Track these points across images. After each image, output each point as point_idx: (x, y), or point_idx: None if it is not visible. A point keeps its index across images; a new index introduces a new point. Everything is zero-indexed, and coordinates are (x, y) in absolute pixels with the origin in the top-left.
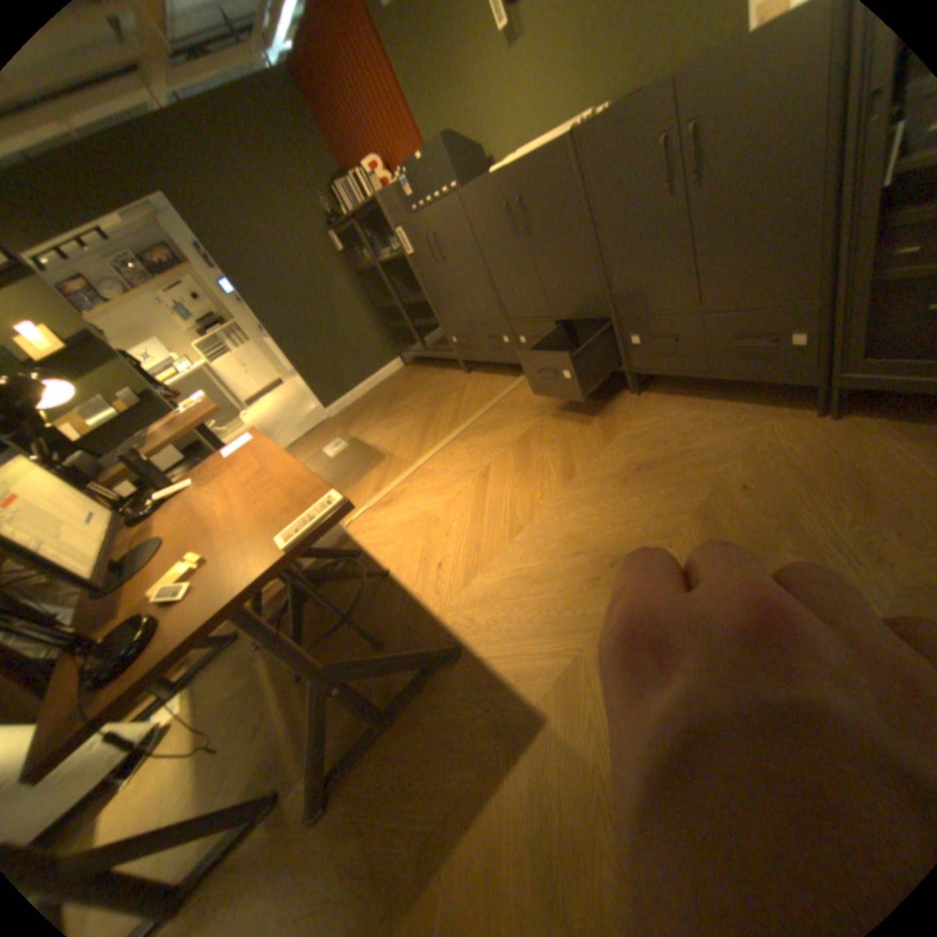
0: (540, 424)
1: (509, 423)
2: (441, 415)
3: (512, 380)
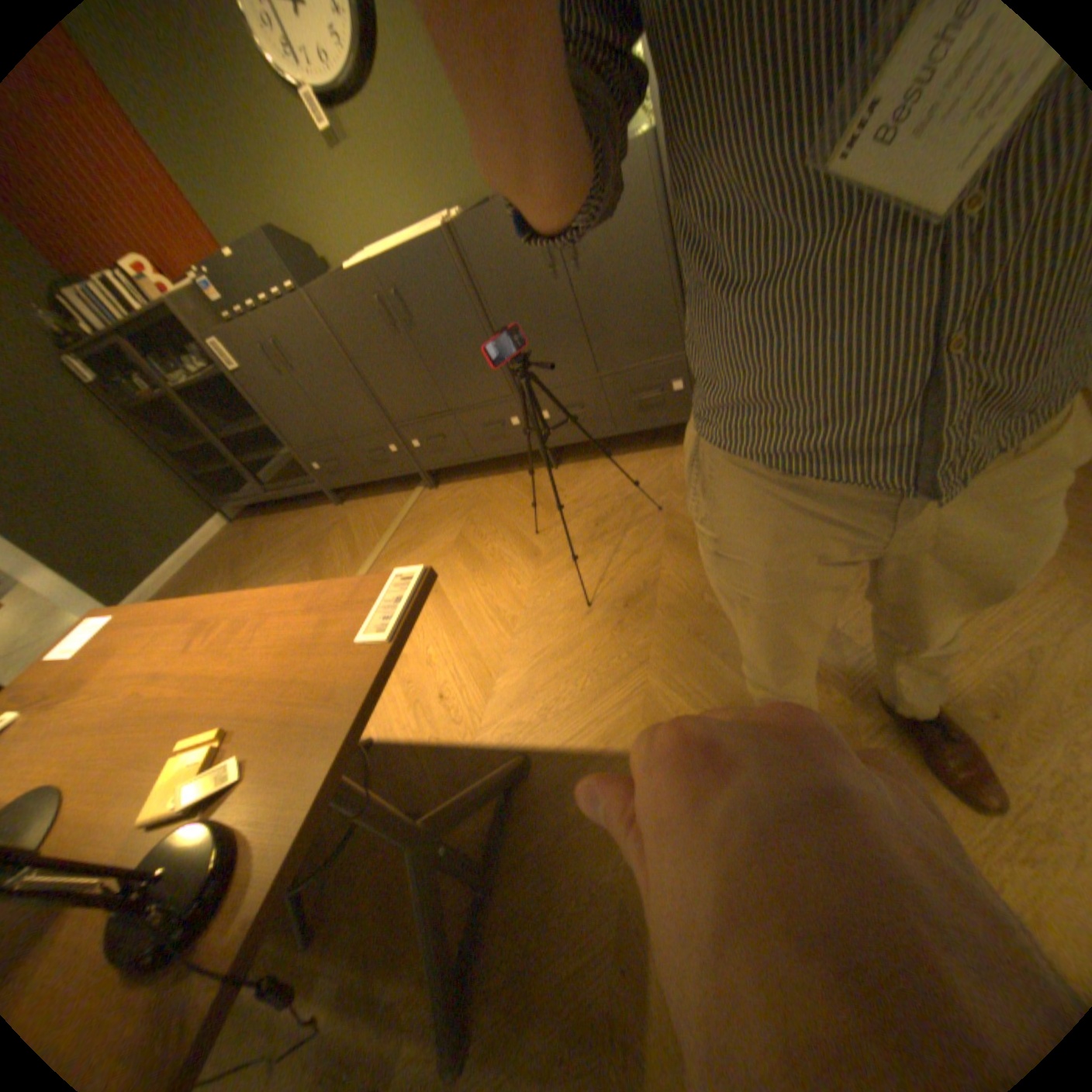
0: (471, 522)
1: (433, 533)
2: (332, 554)
3: (407, 494)
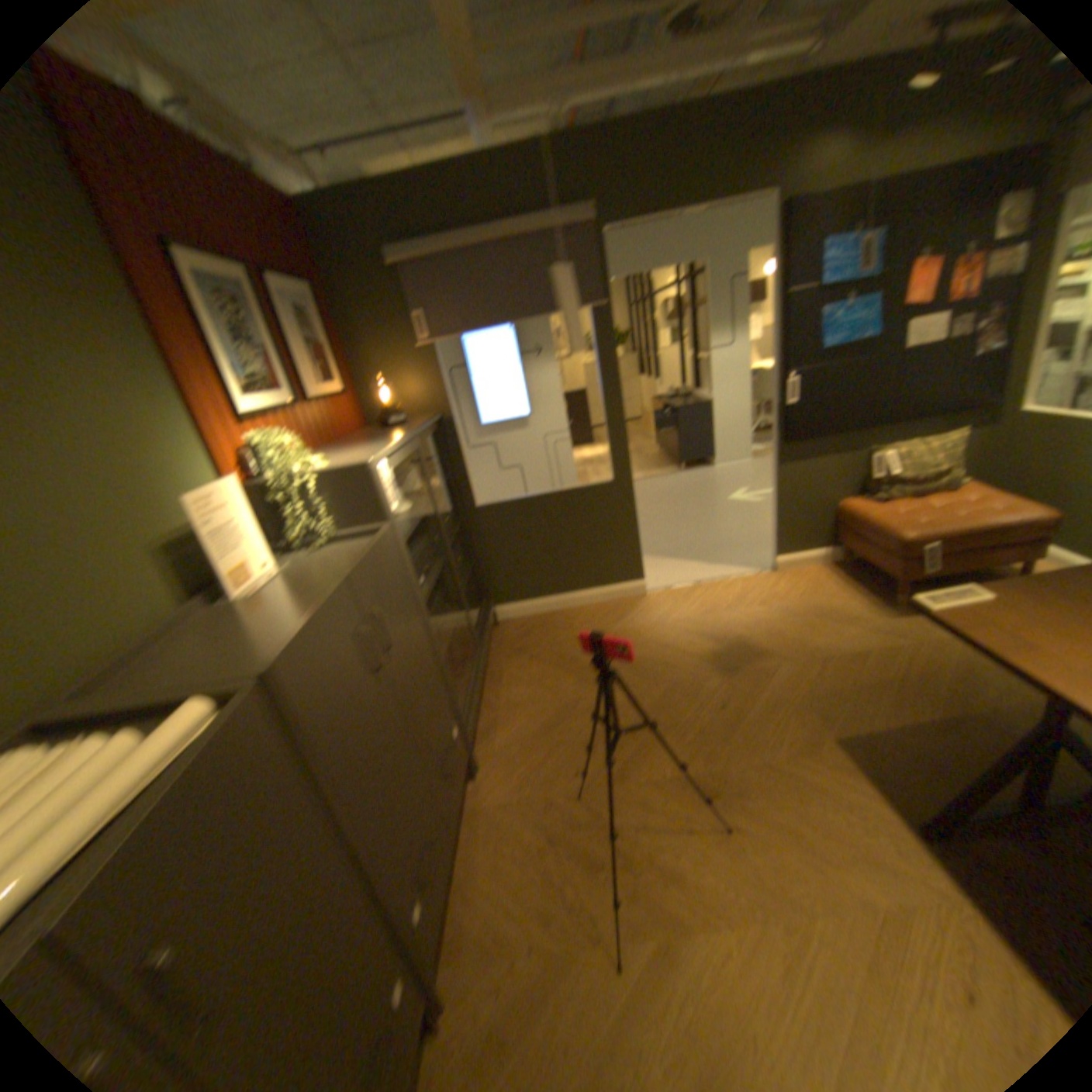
0: None
1: None
2: None
3: None
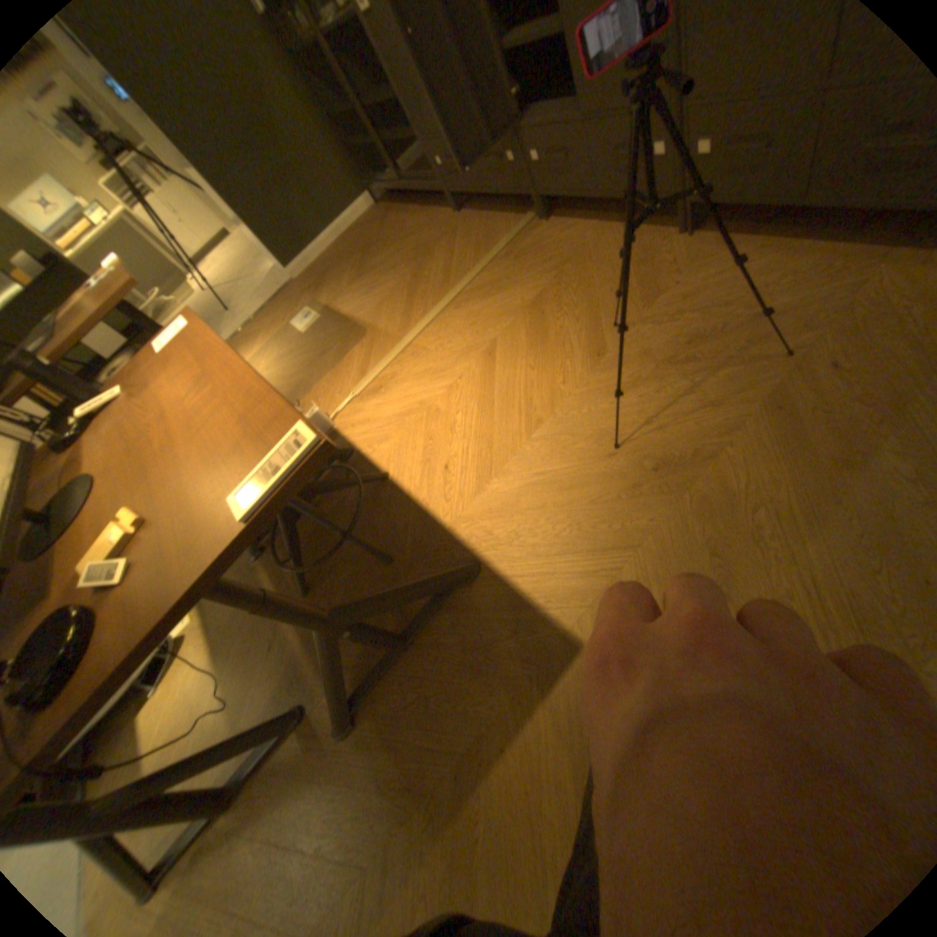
0: (557, 281)
1: (518, 280)
2: (430, 272)
3: (516, 218)
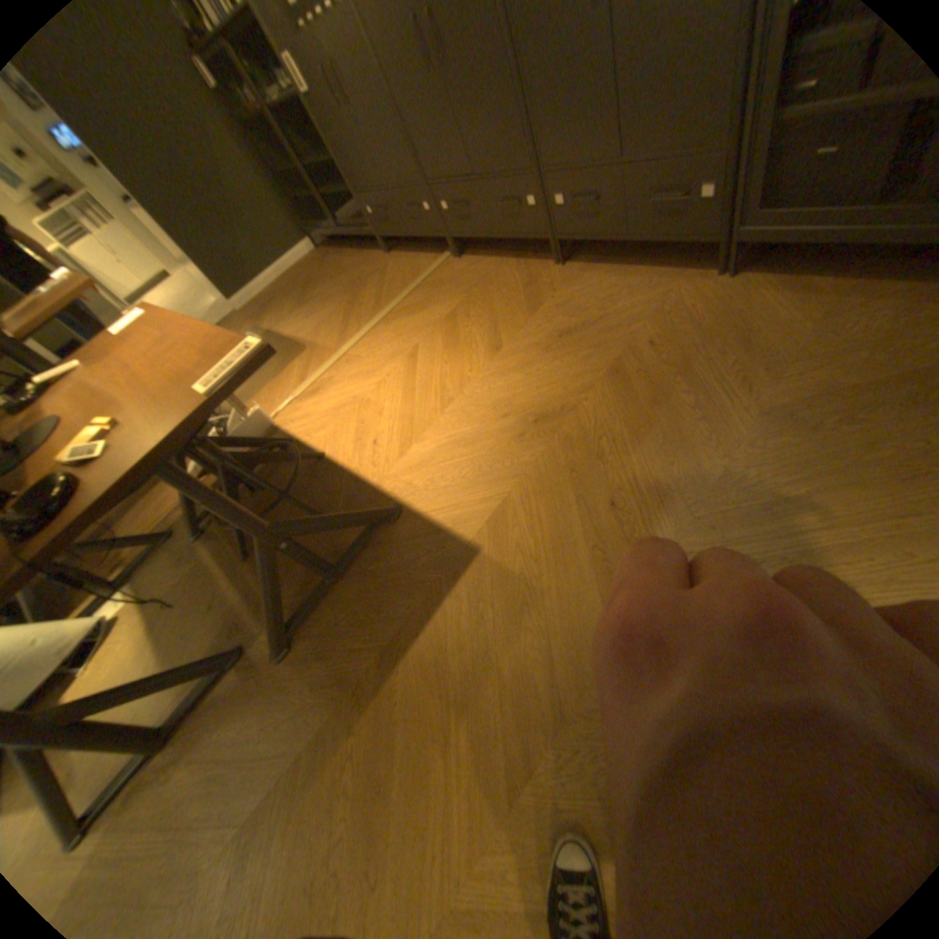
0: (467, 301)
1: (436, 302)
2: (363, 300)
3: (436, 258)
